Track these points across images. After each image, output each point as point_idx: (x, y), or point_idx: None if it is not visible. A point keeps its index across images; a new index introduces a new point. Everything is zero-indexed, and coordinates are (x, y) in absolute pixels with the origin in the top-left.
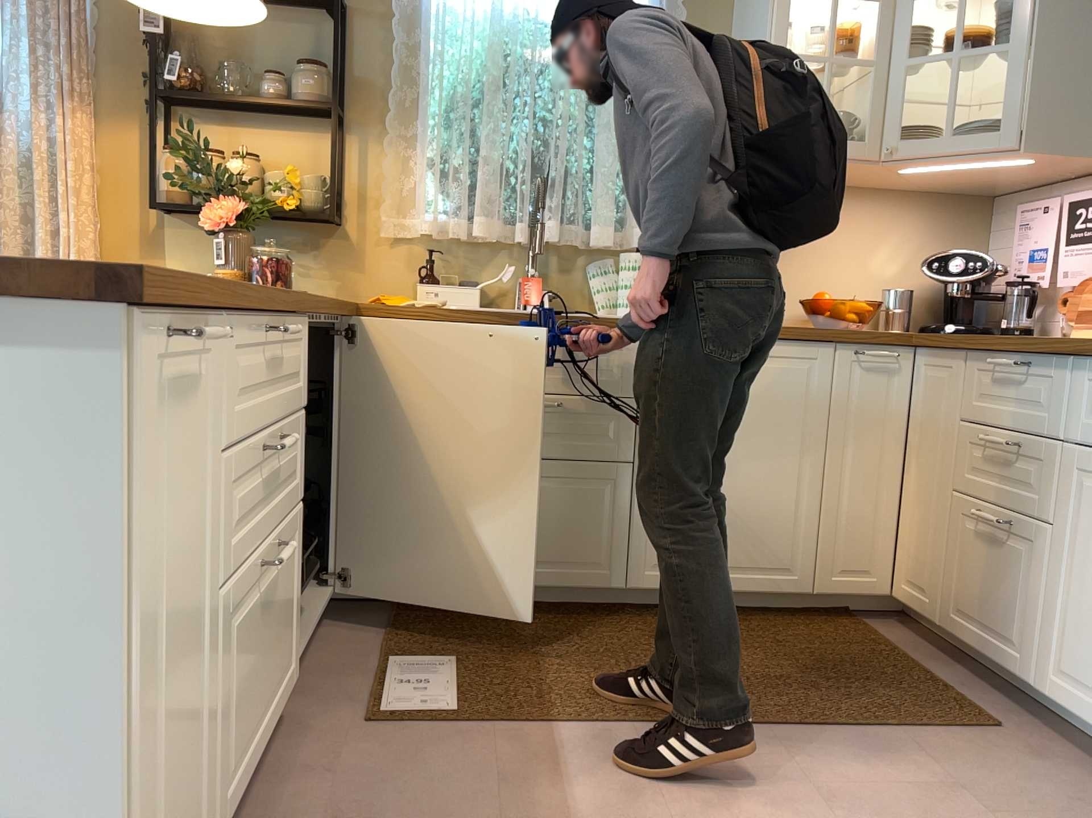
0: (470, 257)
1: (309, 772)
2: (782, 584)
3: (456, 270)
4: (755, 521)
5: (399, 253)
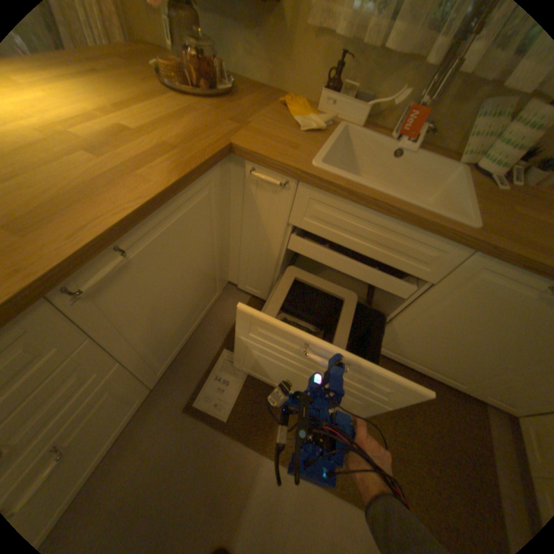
0: (379, 66)
1: (139, 449)
2: (453, 386)
3: (362, 77)
4: (463, 366)
5: (321, 47)
